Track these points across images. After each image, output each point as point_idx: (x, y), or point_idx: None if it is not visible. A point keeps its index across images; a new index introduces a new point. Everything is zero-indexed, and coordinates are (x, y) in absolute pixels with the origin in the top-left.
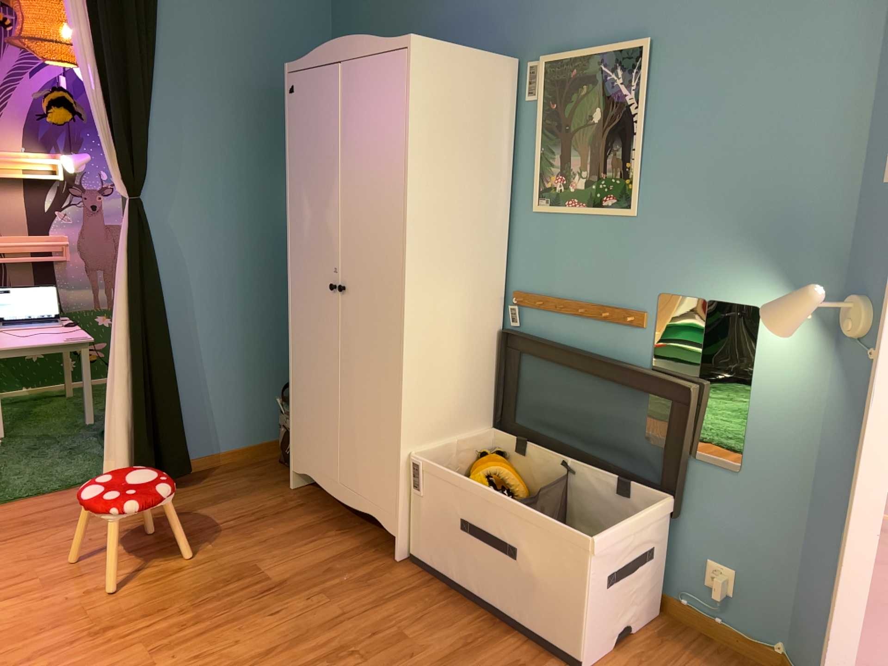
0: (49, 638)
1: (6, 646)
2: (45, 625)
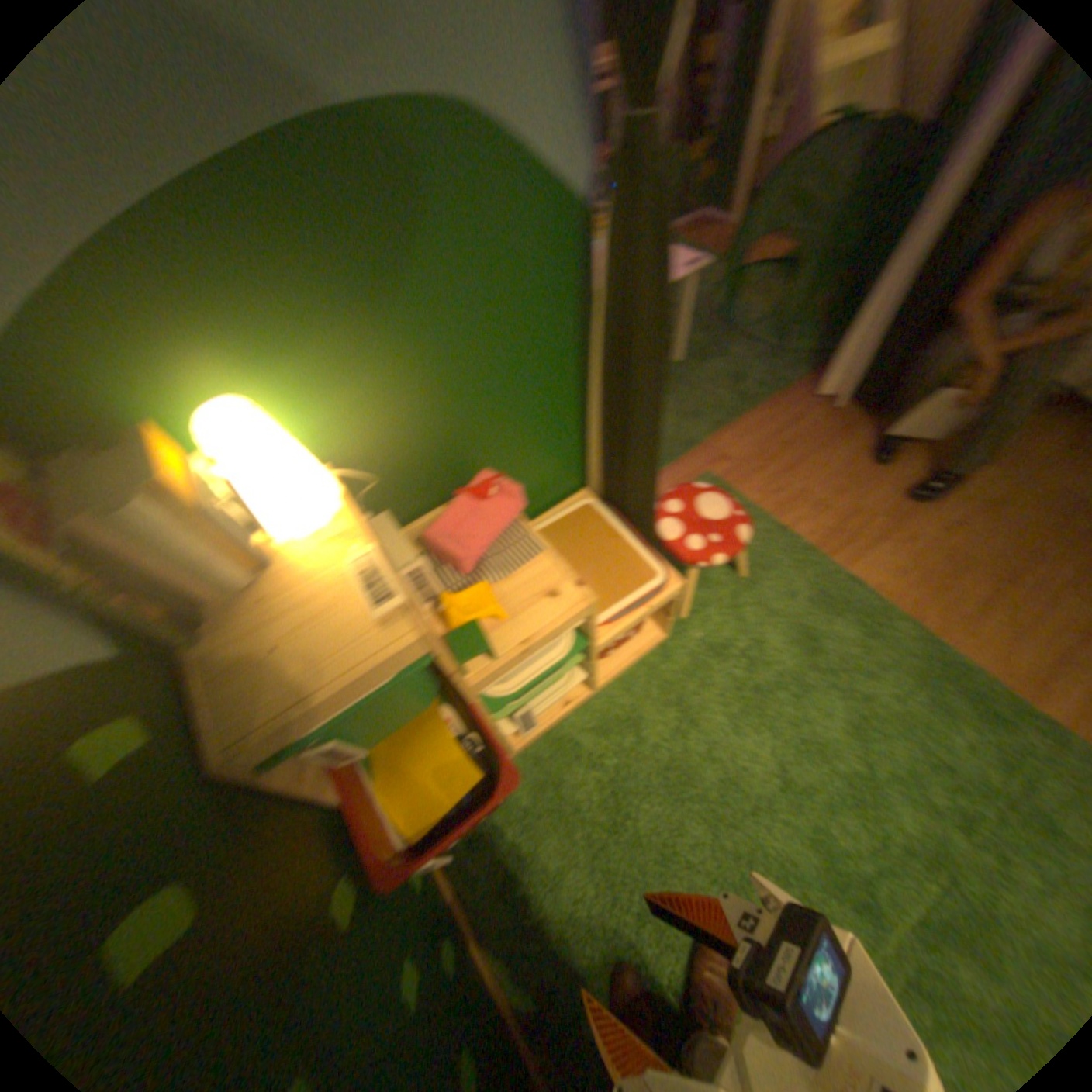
0: (972, 585)
1: (943, 594)
2: (951, 571)
